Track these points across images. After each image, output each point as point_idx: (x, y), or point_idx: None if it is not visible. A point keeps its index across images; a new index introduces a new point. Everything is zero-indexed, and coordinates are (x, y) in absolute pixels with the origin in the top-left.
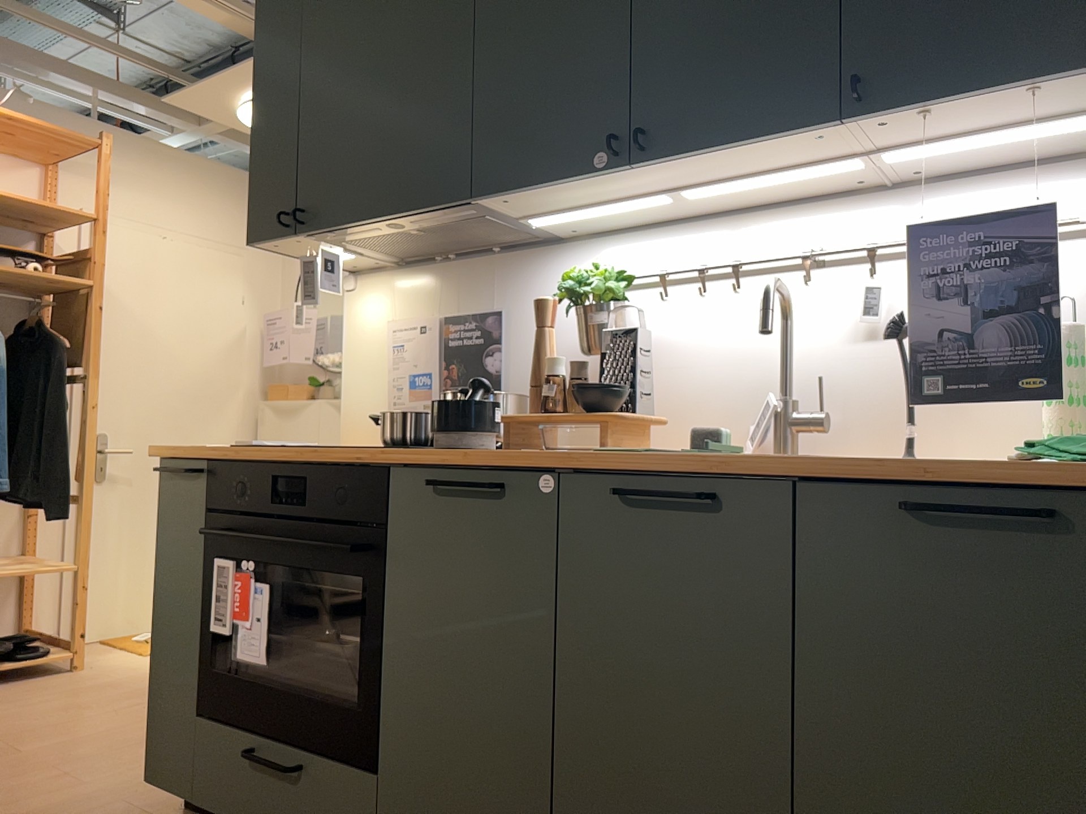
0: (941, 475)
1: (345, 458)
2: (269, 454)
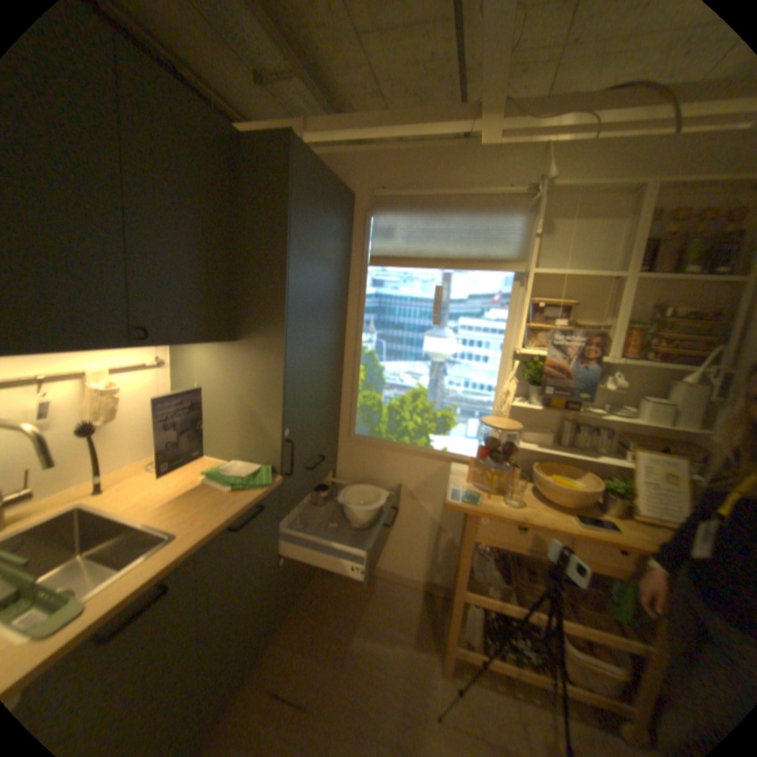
0: (240, 513)
1: None
2: None
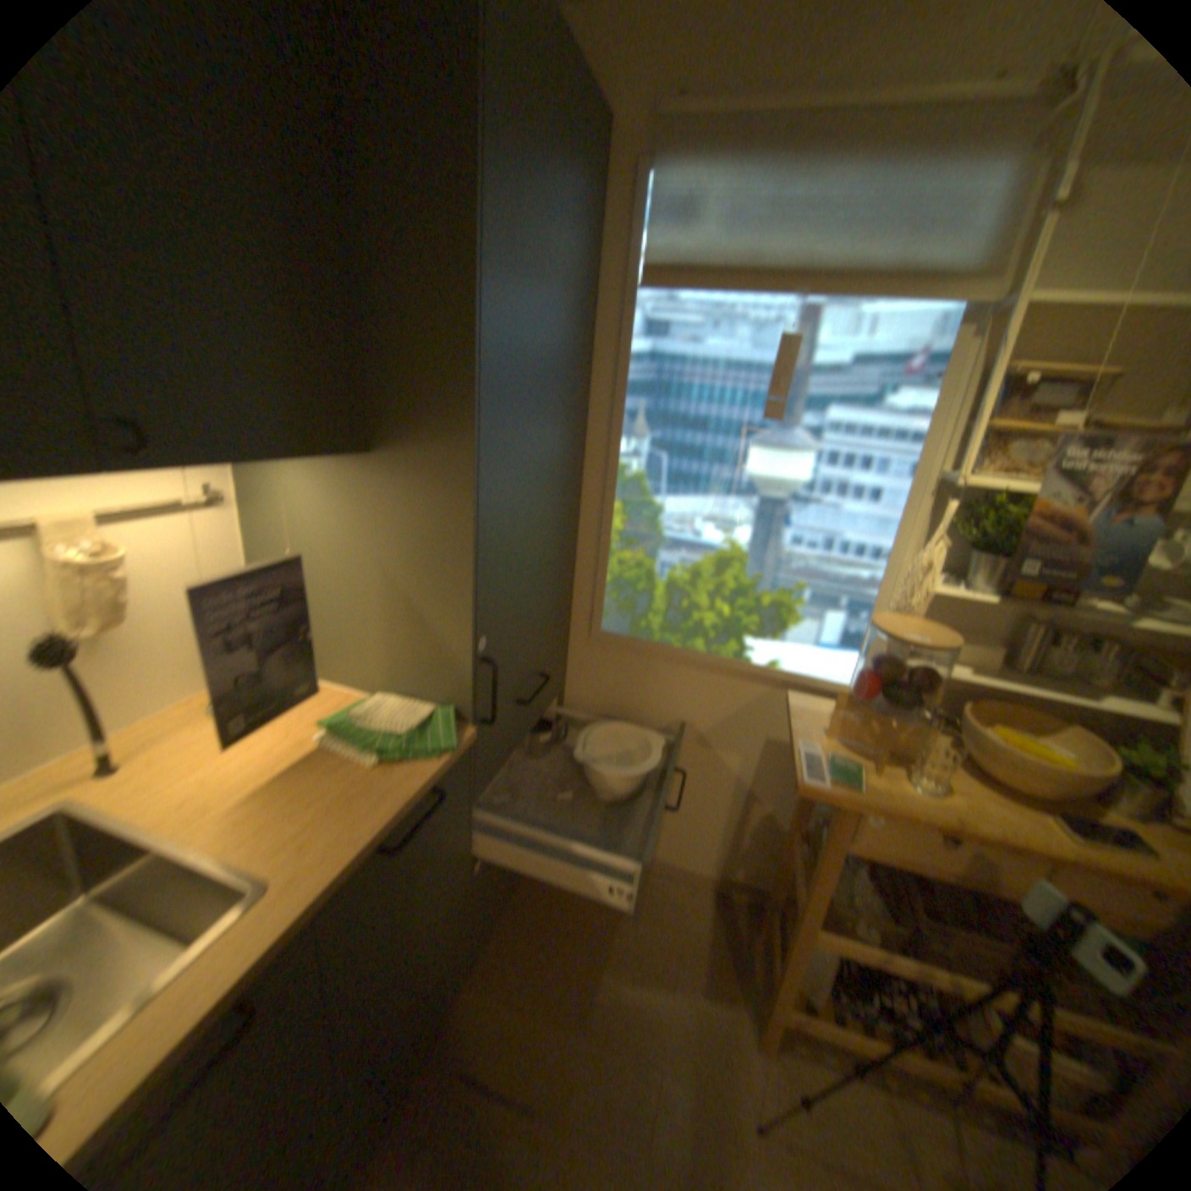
0: (398, 822)
1: None
2: None
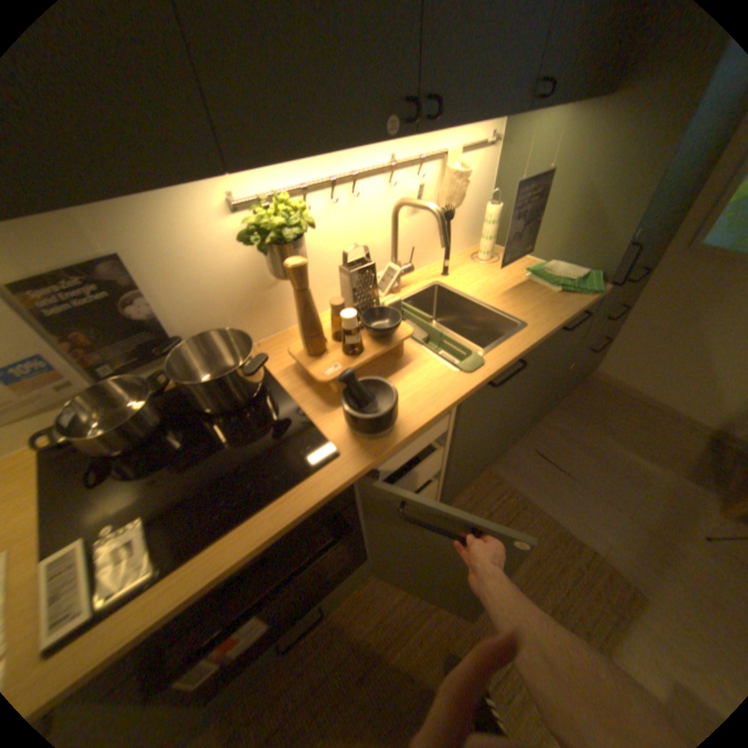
0: (576, 315)
1: (300, 507)
2: (179, 589)
